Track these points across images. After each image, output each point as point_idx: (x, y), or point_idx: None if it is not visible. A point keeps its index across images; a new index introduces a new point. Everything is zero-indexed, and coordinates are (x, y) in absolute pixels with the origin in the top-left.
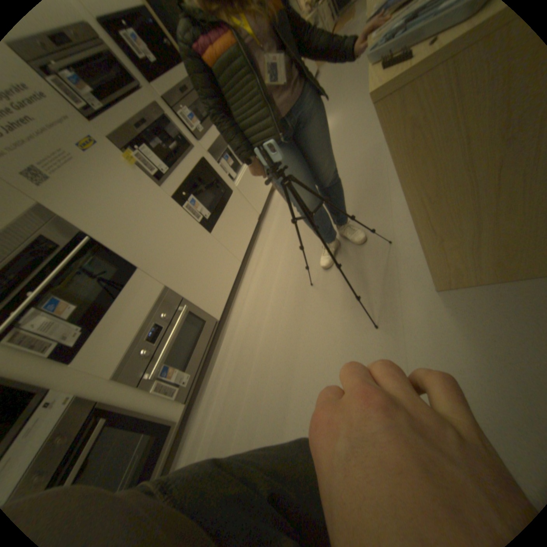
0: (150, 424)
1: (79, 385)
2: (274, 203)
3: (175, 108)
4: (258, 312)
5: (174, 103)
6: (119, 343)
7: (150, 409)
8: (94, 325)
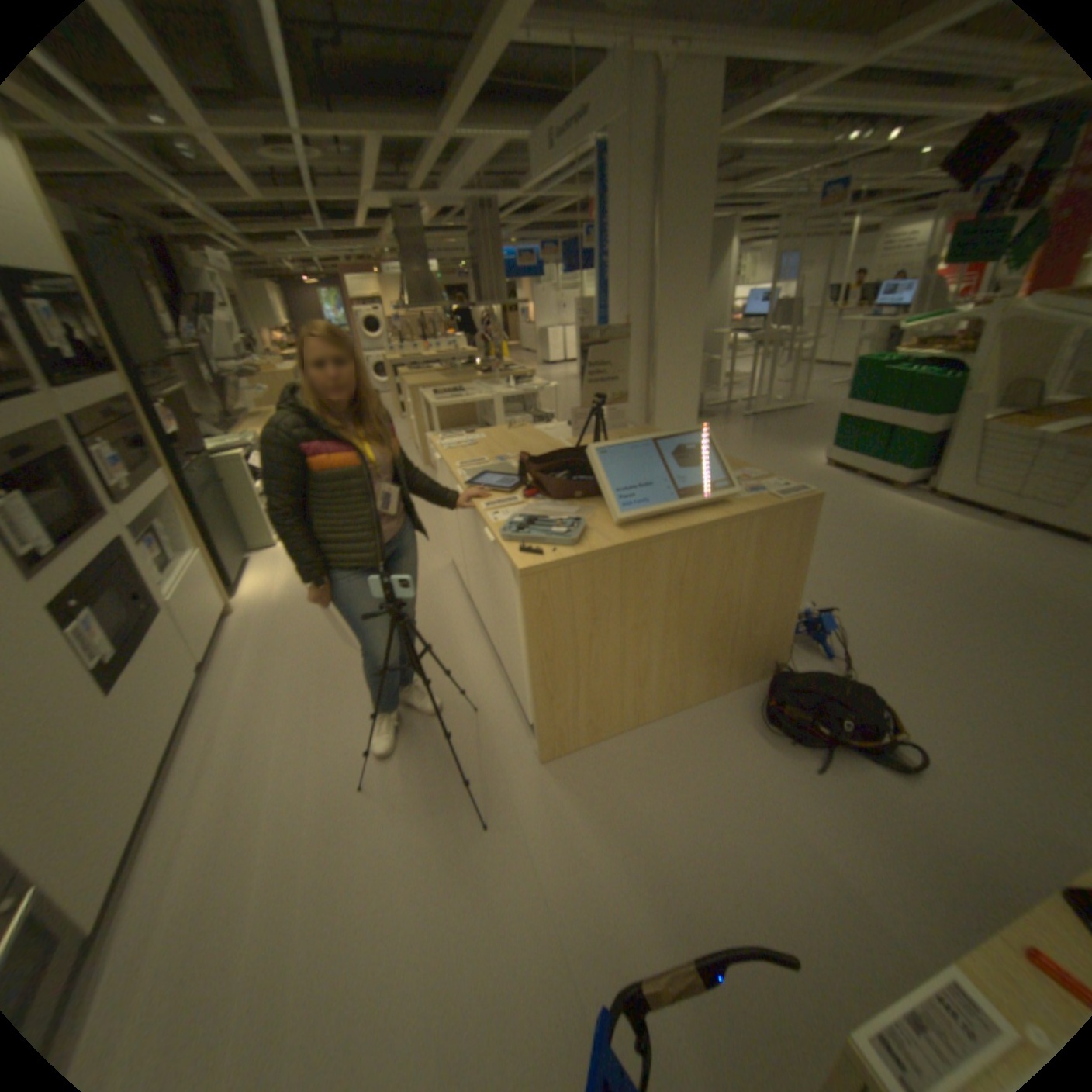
0: None
1: None
2: (228, 651)
3: (92, 447)
4: (222, 887)
5: (92, 438)
6: None
7: None
8: None
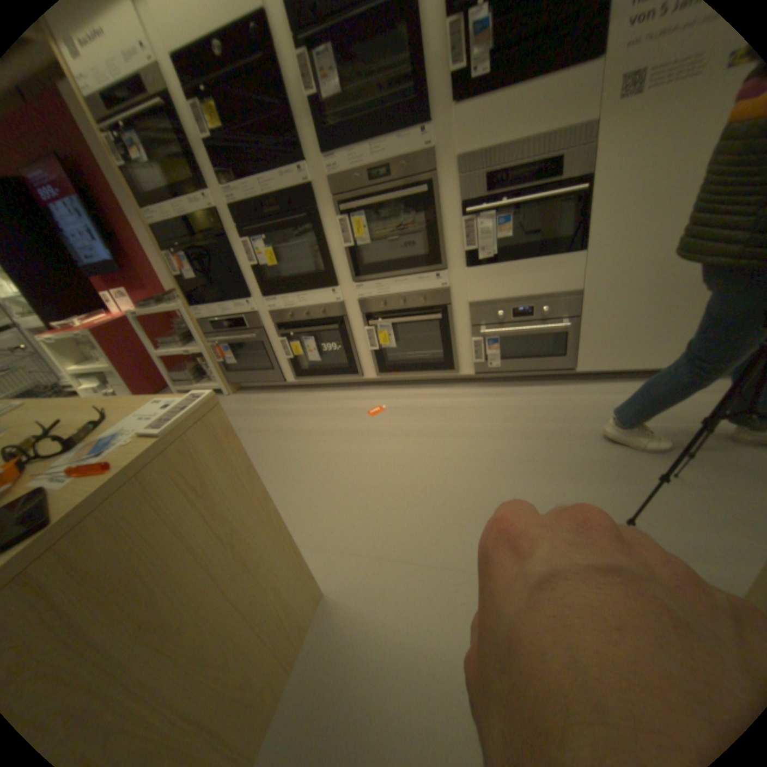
0: (452, 352)
1: (456, 283)
2: None
3: None
4: (603, 413)
5: None
6: (498, 287)
7: (460, 344)
8: (503, 259)
